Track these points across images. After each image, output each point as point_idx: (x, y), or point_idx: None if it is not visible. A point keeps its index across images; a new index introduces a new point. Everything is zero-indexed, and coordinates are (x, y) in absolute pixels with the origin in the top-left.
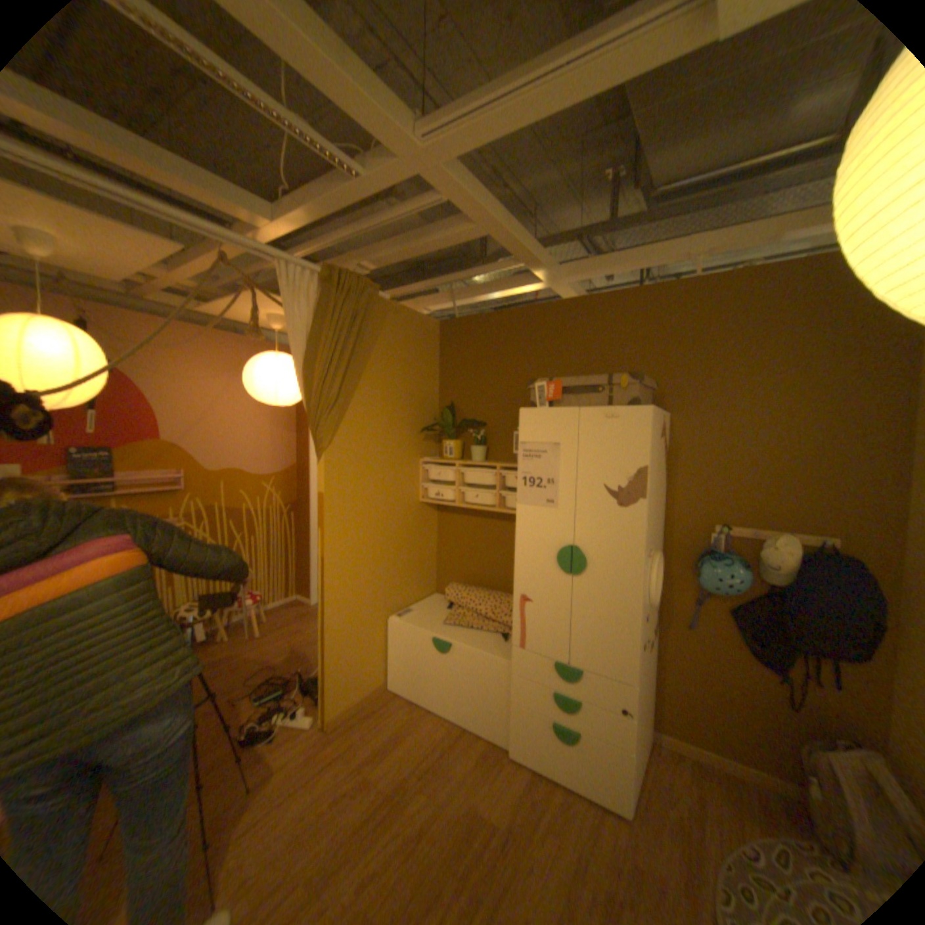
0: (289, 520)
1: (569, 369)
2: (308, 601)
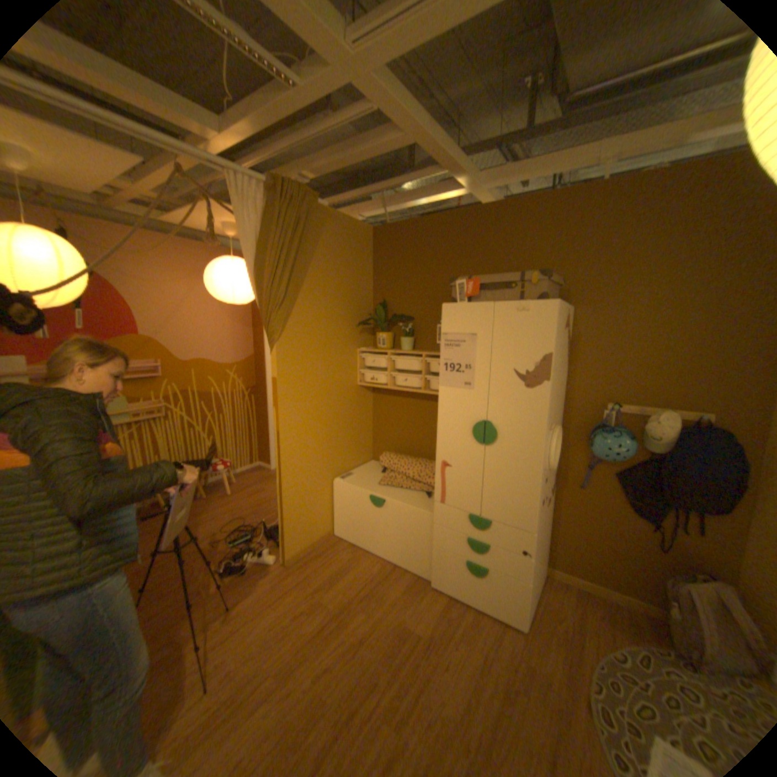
0: (250, 401)
1: (486, 268)
2: (268, 467)
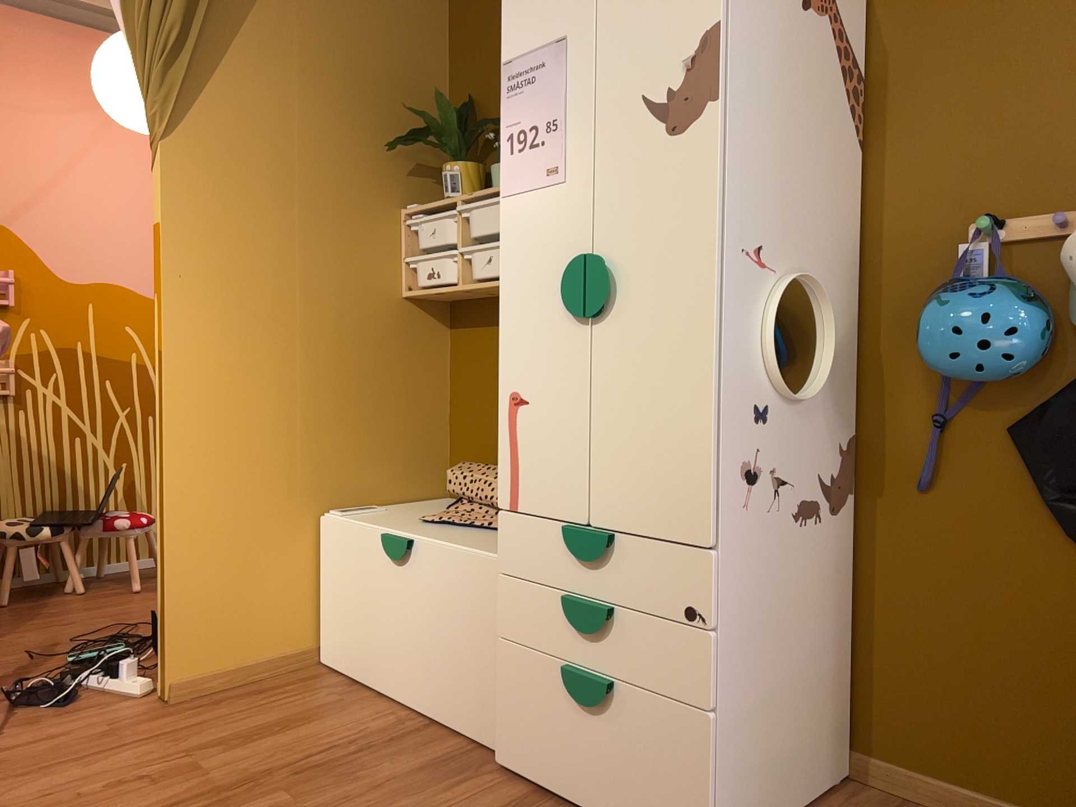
0: None
1: None
2: None
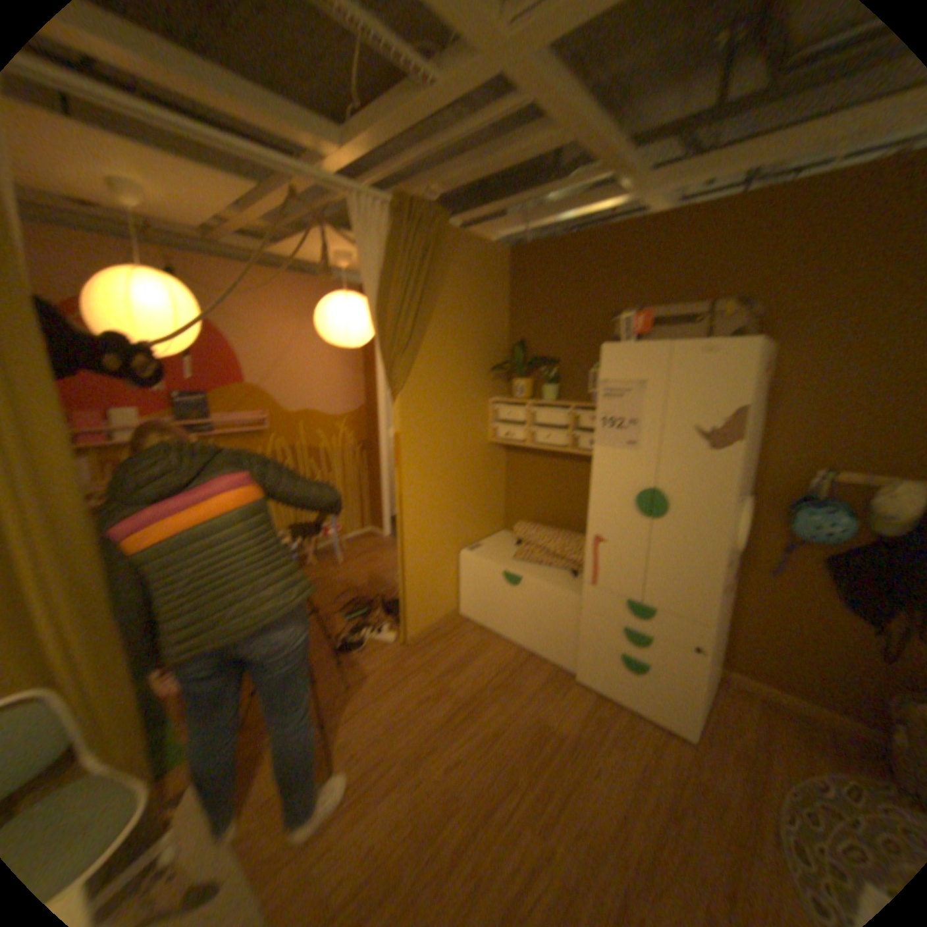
0: (362, 457)
1: (658, 295)
2: (383, 531)
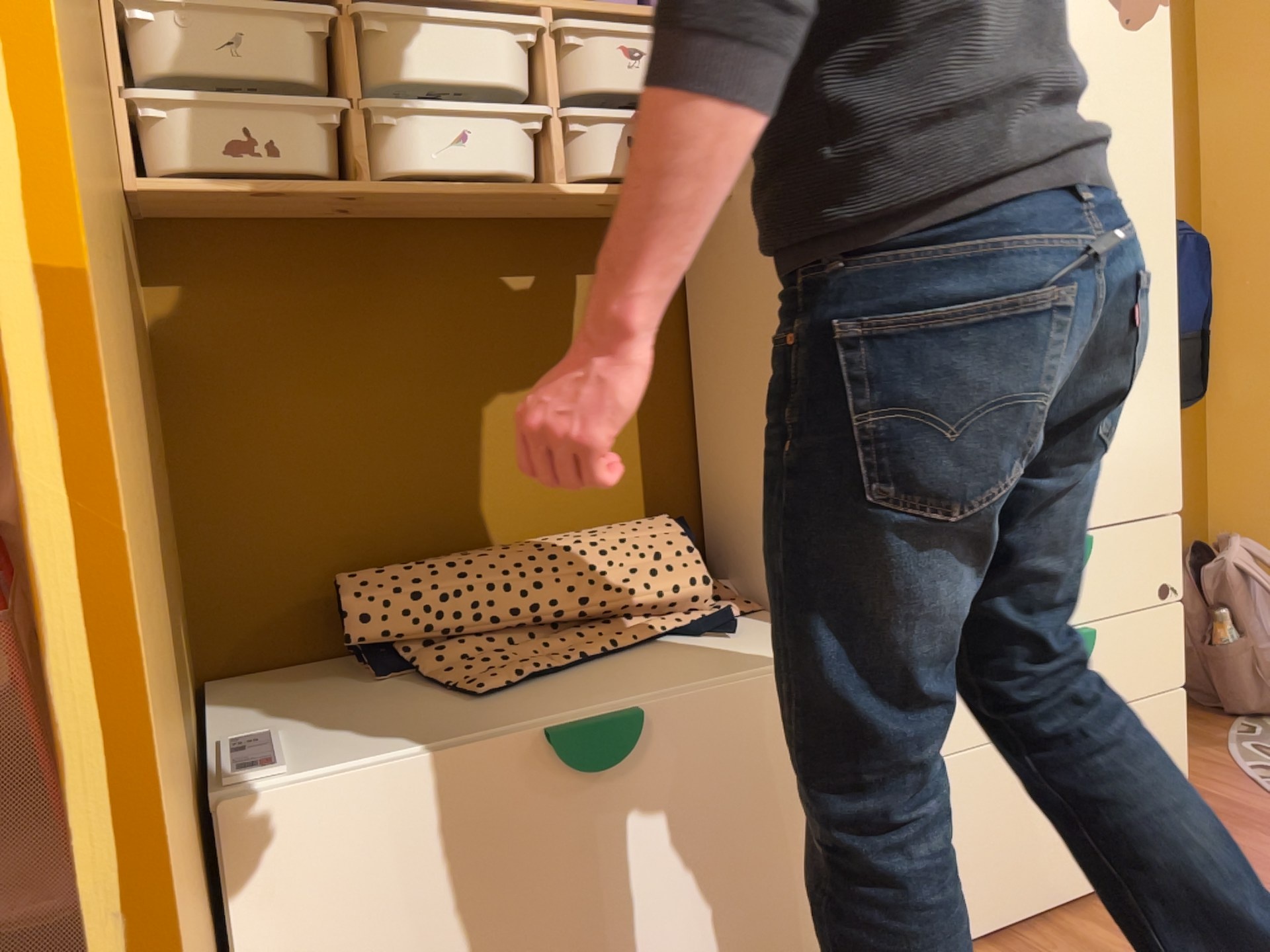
0: None
1: None
2: None
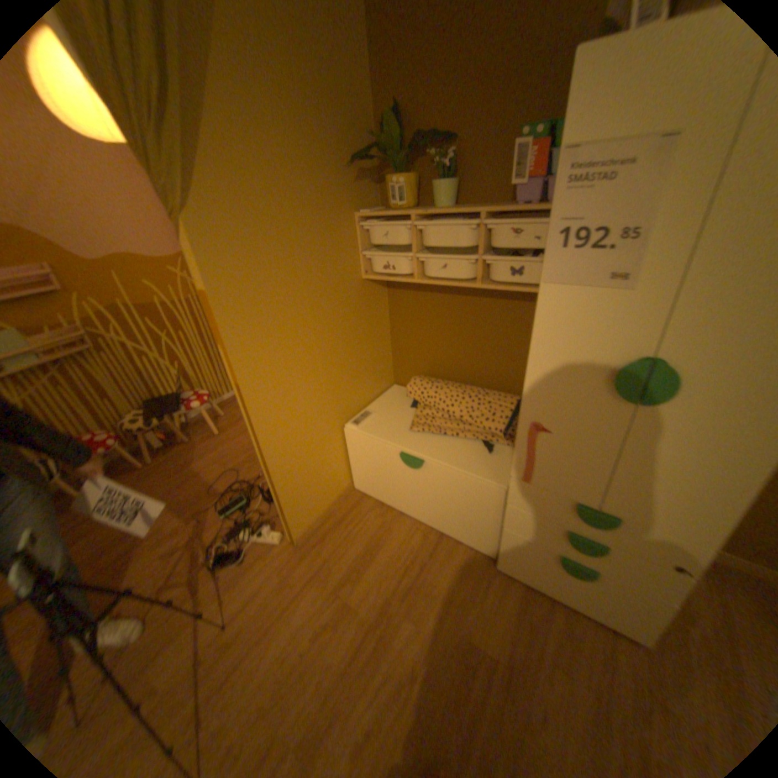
0: None
1: None
2: None
